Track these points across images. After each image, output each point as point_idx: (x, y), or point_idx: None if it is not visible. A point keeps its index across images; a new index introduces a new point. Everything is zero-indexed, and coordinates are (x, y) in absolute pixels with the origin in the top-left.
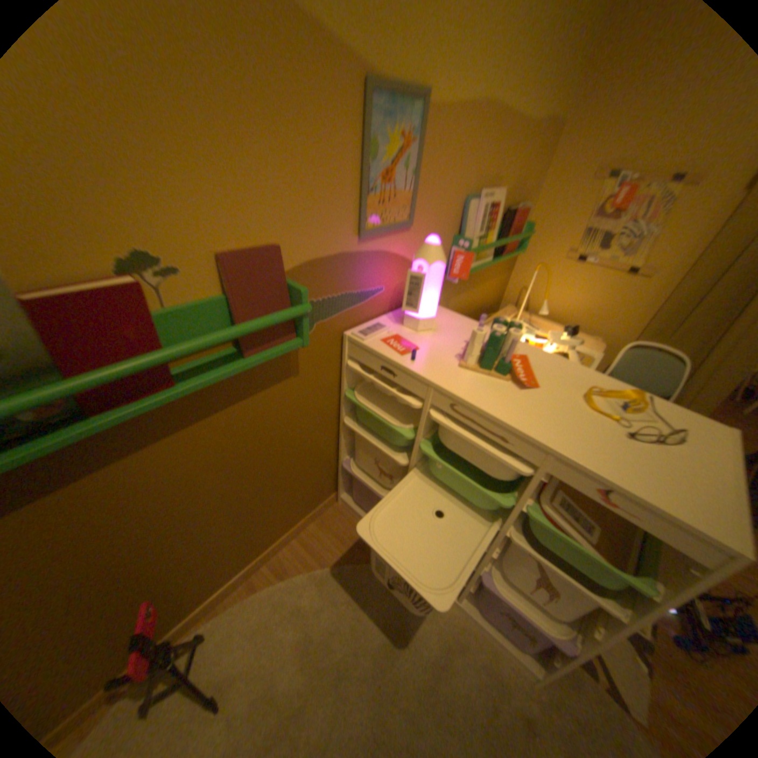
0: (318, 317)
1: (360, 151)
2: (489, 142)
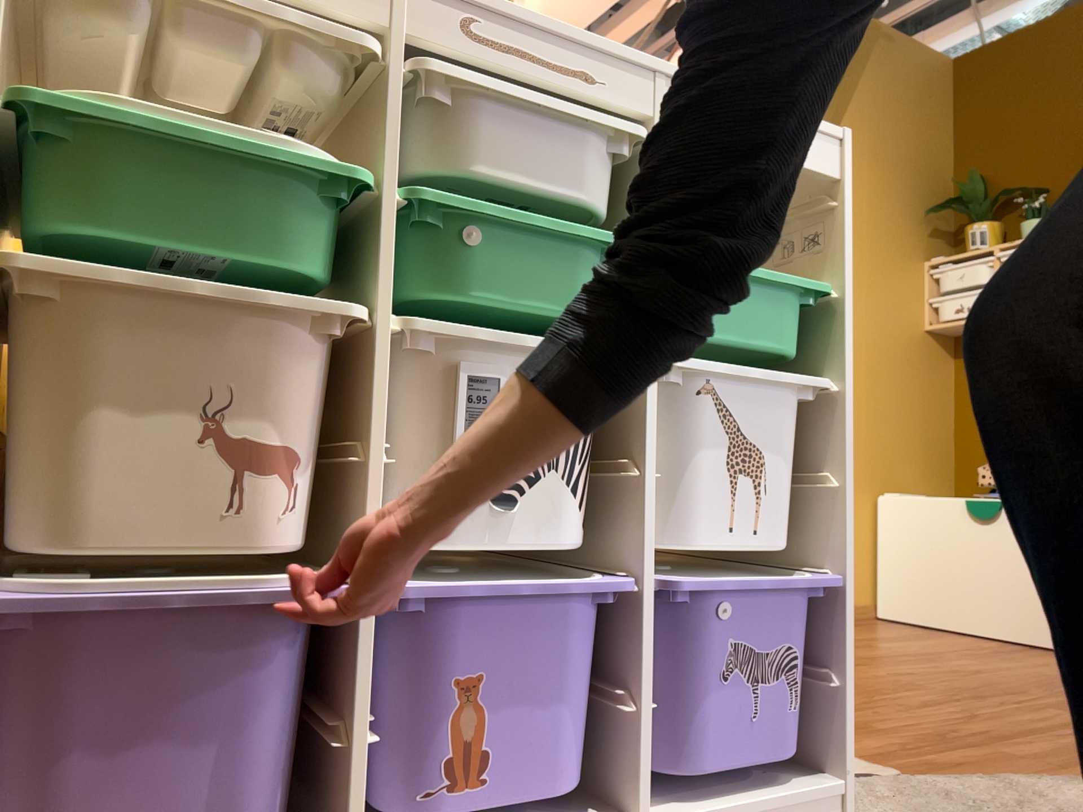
0: None
1: None
2: None
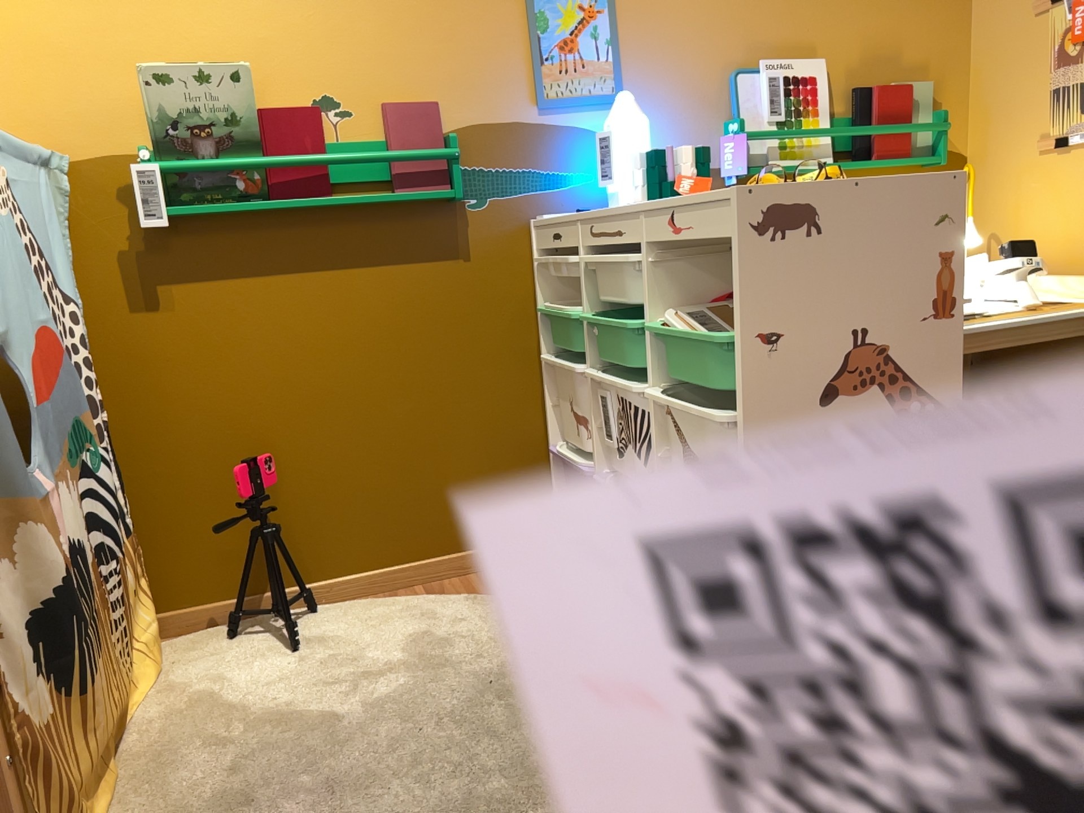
0: (490, 191)
1: (525, 27)
2: (750, 7)
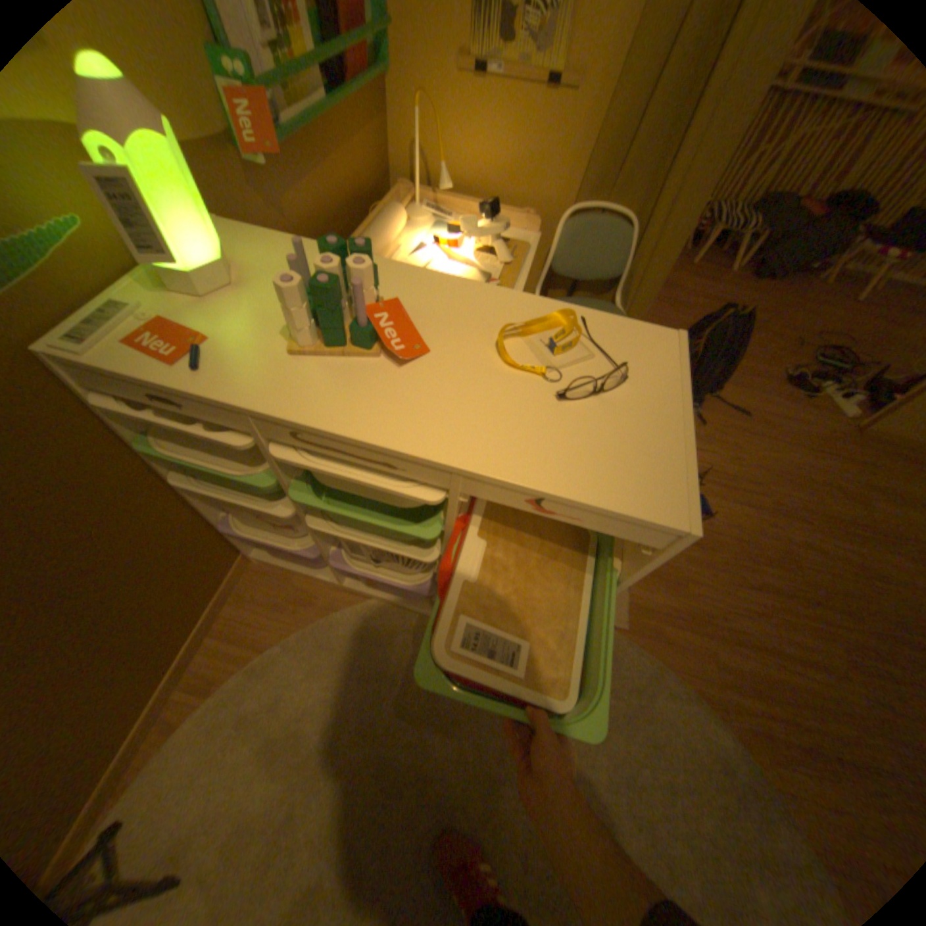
0: None
1: None
2: None
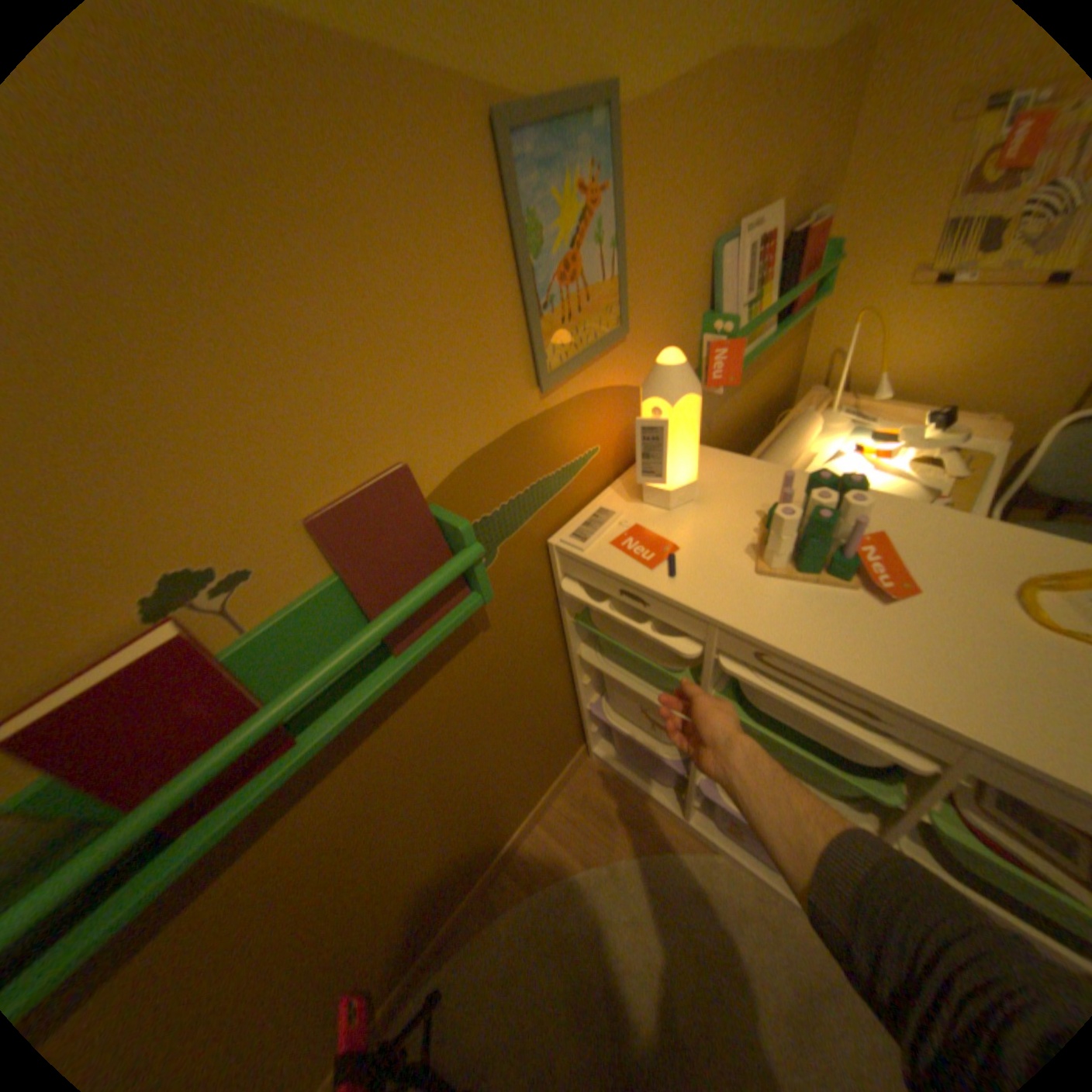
0: (500, 537)
1: (510, 252)
2: (741, 132)
